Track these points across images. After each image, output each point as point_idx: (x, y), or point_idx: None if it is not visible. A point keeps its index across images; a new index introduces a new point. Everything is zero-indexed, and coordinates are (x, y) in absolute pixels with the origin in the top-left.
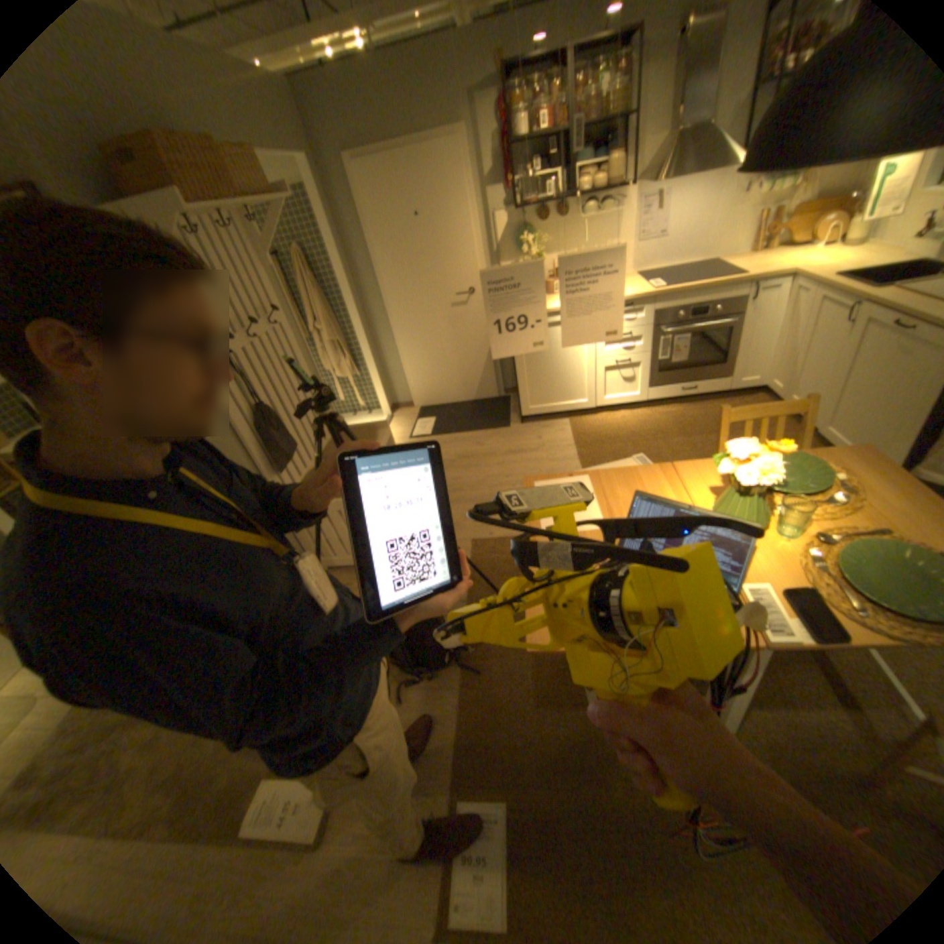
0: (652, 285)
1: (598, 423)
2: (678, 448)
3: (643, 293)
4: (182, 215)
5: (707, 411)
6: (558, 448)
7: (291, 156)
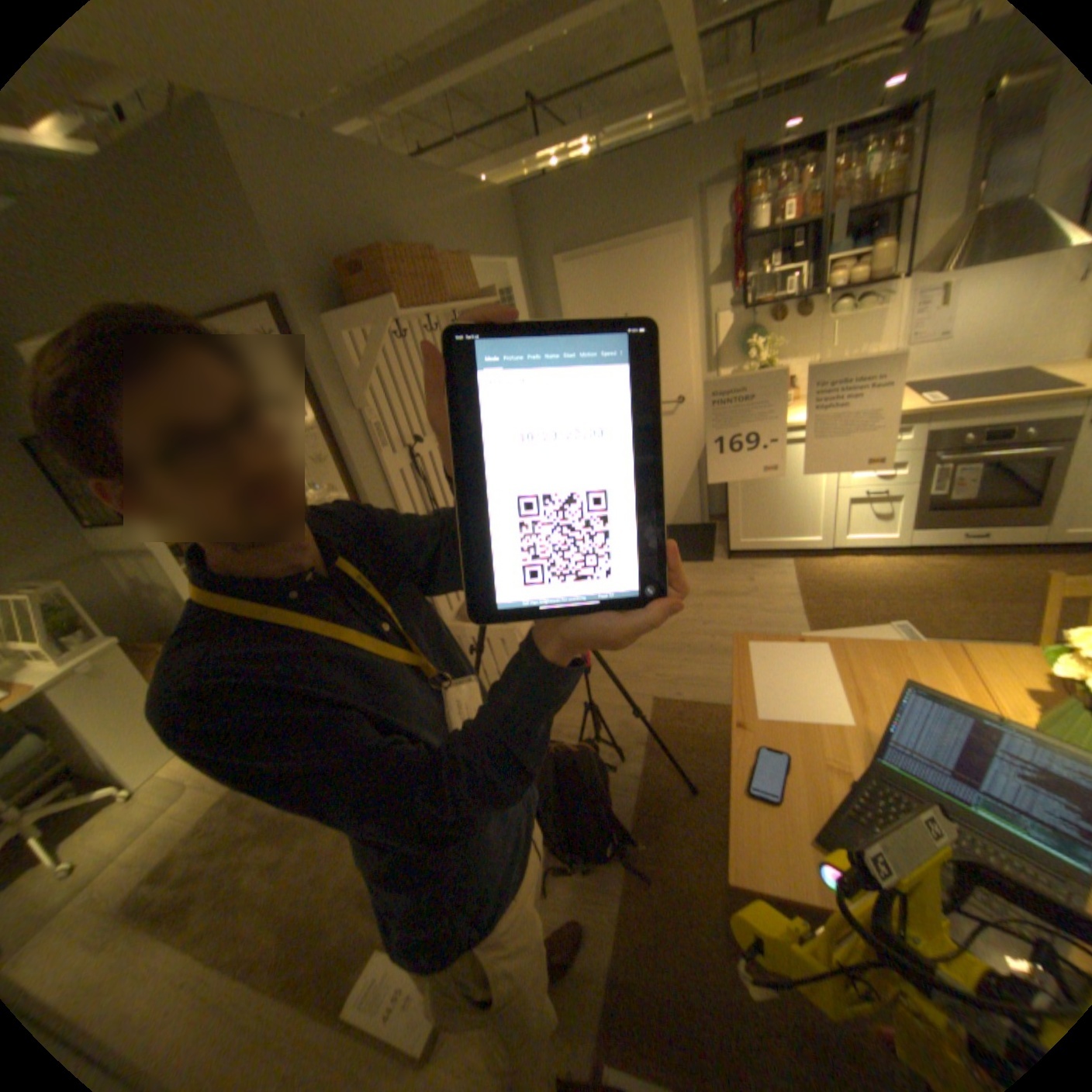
0: (926, 399)
1: (835, 569)
2: (959, 618)
3: (914, 409)
4: (394, 321)
5: (1007, 570)
6: (777, 596)
7: (504, 262)
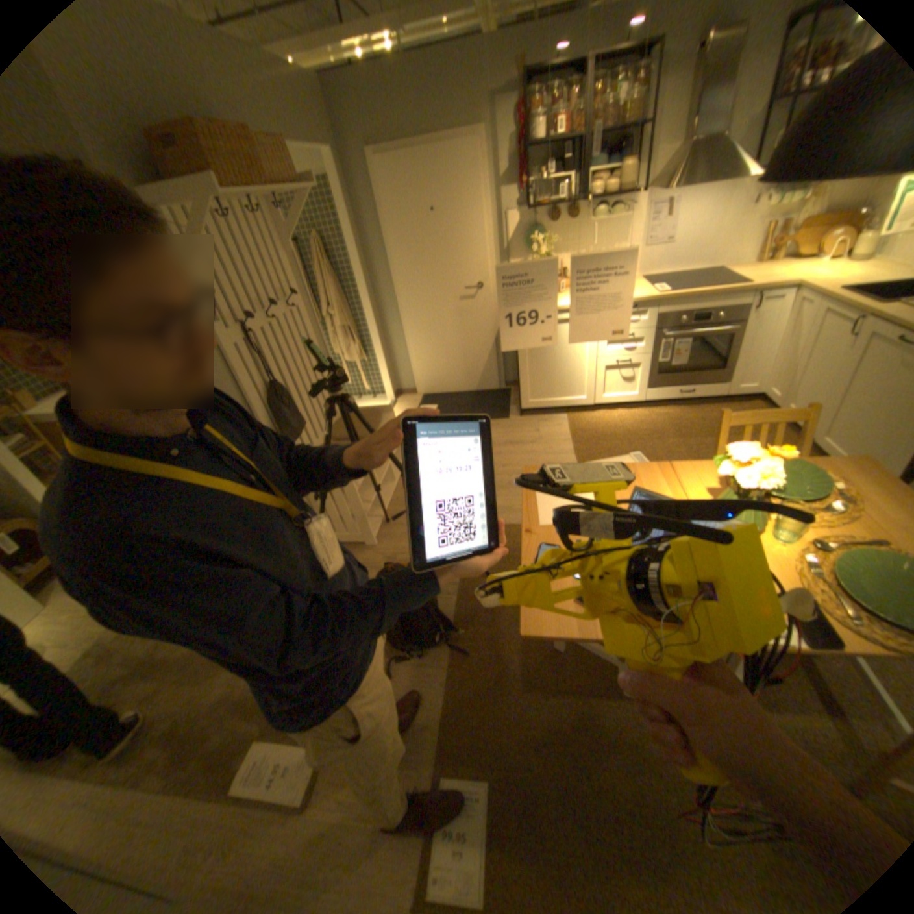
0: (657, 289)
1: (595, 420)
2: (674, 449)
3: (648, 296)
4: (215, 199)
5: (704, 414)
6: (556, 442)
7: (318, 149)
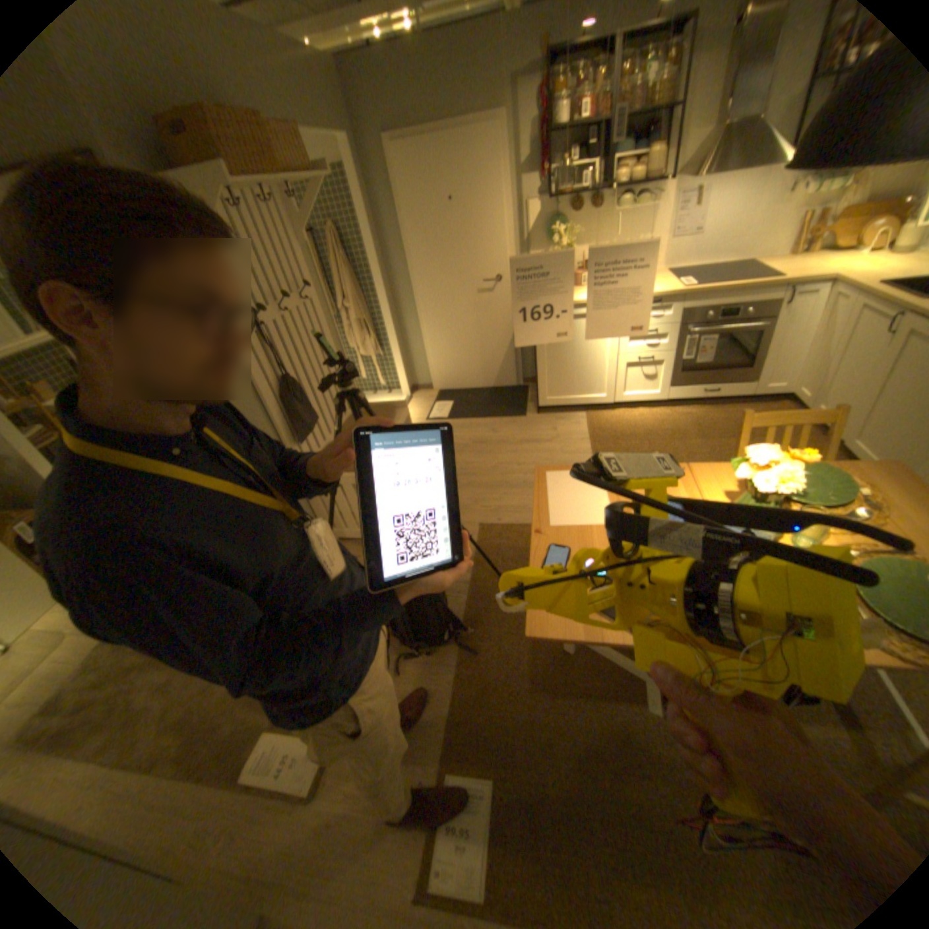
0: (683, 283)
1: (615, 419)
2: (696, 450)
3: (673, 290)
4: (226, 188)
5: (729, 414)
6: (573, 441)
7: (334, 136)
